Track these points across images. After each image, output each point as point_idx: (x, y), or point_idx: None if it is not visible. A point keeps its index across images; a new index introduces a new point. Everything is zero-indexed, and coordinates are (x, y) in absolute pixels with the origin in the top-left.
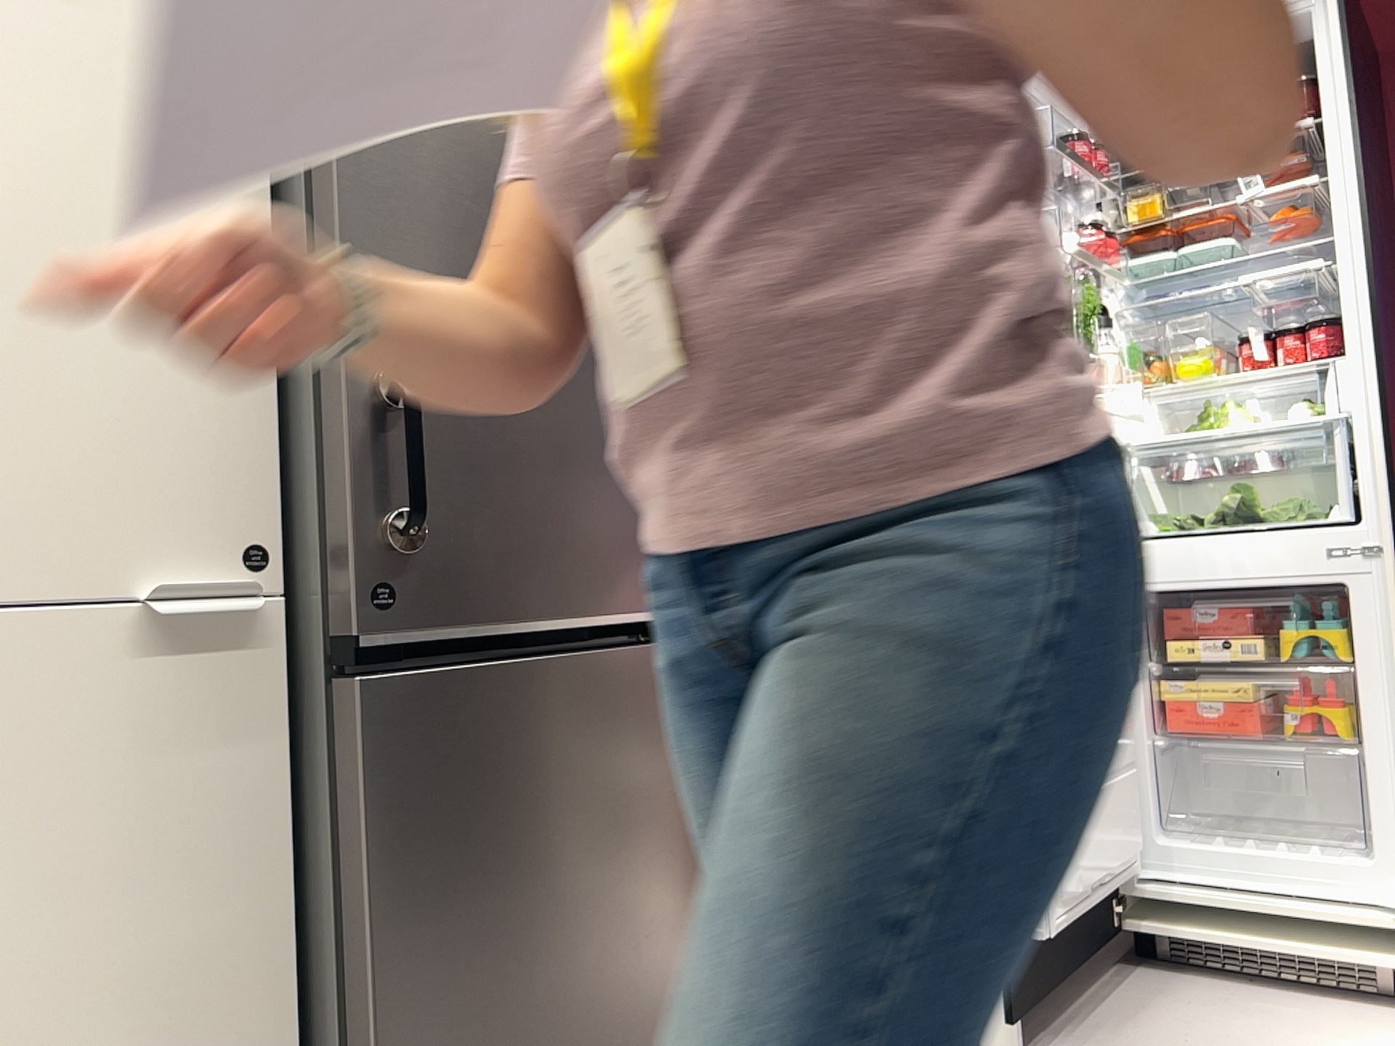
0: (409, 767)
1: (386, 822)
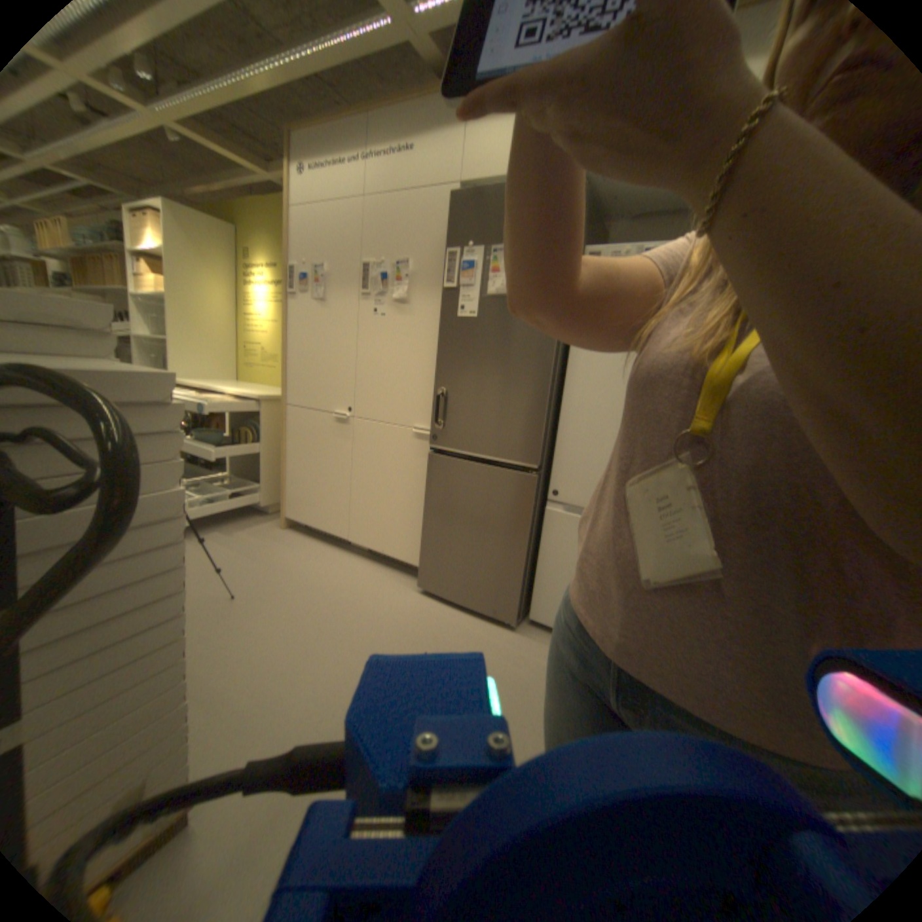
0: (435, 473)
1: (430, 481)
